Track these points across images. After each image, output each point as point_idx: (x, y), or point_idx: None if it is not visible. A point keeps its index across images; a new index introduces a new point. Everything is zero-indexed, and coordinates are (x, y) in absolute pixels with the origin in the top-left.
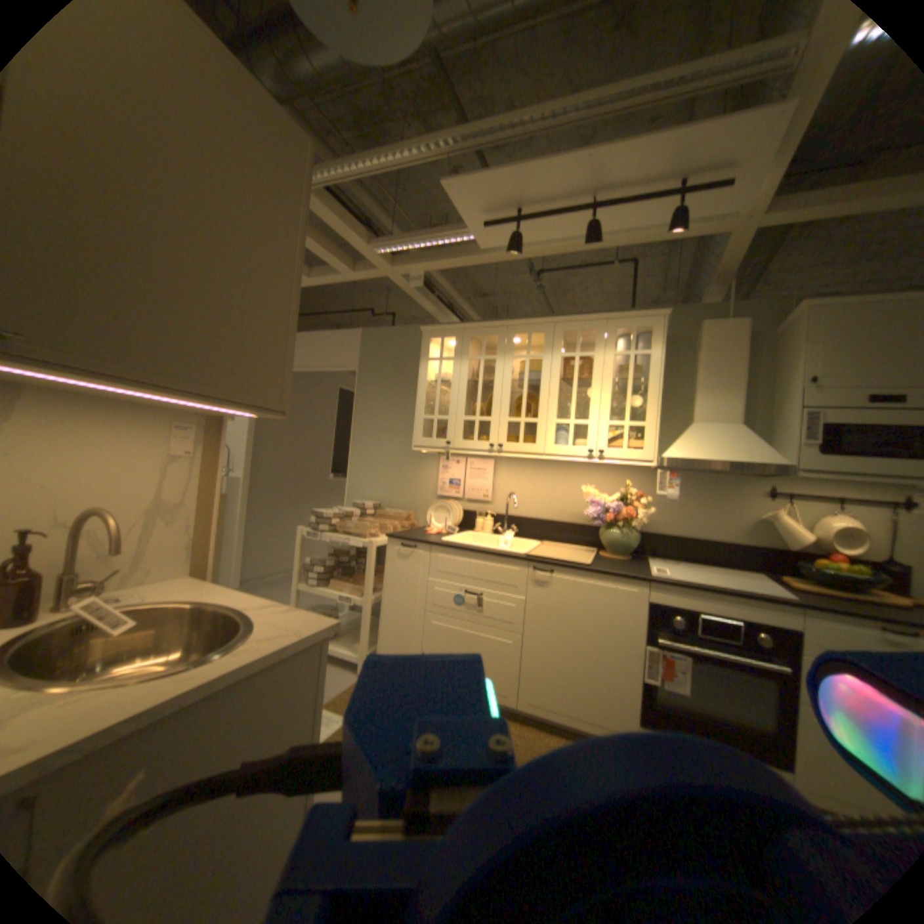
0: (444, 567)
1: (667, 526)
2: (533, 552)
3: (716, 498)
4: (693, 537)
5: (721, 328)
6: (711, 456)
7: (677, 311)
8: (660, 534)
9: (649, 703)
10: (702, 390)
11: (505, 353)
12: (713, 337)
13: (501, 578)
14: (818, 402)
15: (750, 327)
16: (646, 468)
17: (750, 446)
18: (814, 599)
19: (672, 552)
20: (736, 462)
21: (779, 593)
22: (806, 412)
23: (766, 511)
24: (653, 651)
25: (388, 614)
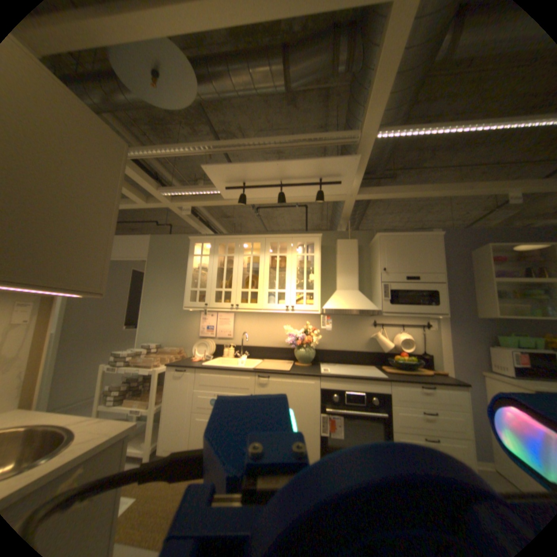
0: (203, 382)
1: (328, 345)
2: (257, 366)
3: (350, 328)
4: (341, 349)
5: (344, 243)
6: (344, 307)
7: (325, 234)
8: (325, 349)
9: (323, 447)
10: (338, 273)
11: (239, 252)
12: (341, 248)
13: (239, 385)
14: (387, 279)
15: (357, 243)
16: (316, 314)
17: (361, 301)
18: (394, 376)
19: (331, 358)
20: (356, 309)
21: (379, 375)
22: (382, 284)
23: (372, 333)
24: (324, 416)
25: (165, 418)
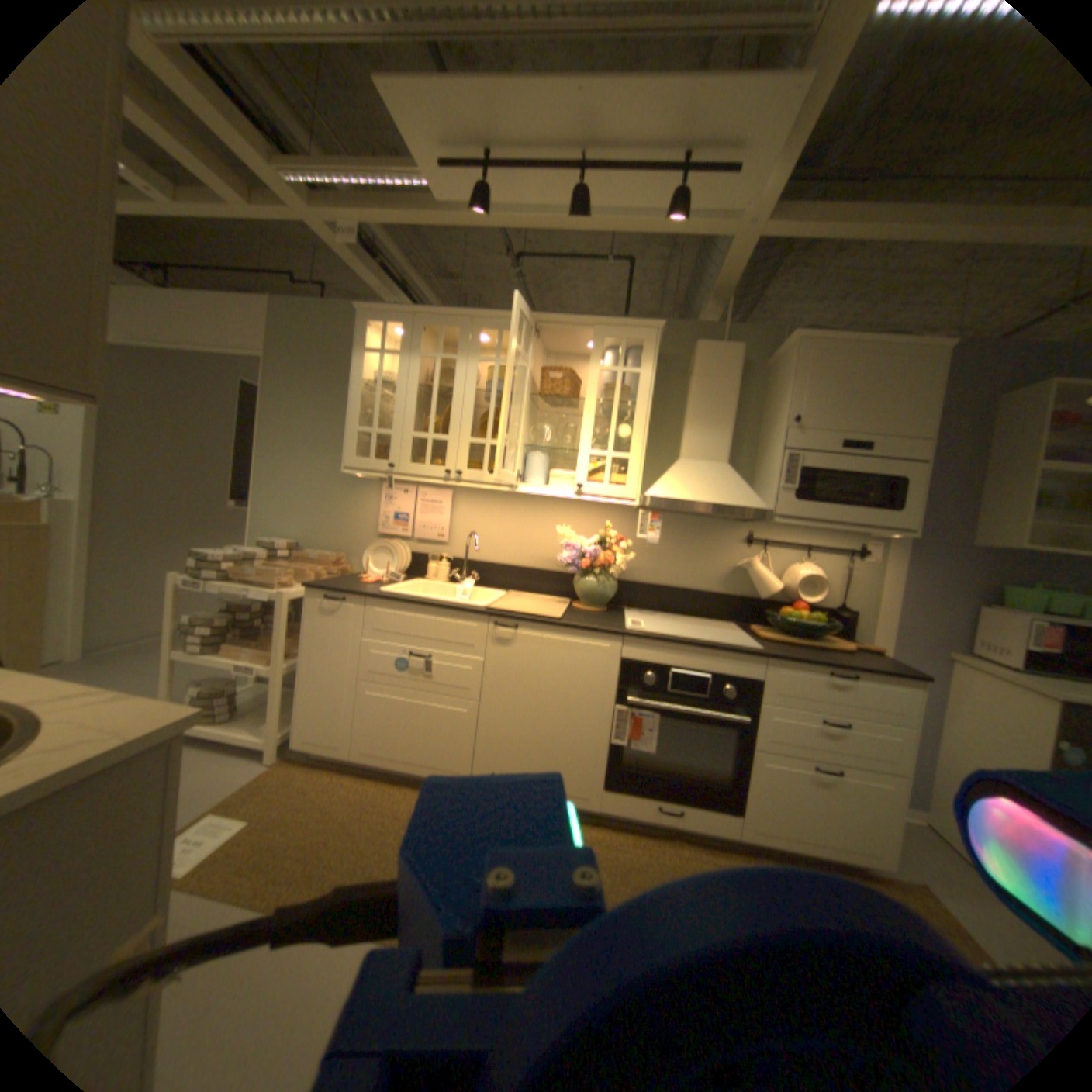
0: (382, 625)
1: (645, 573)
2: (495, 604)
3: (695, 543)
4: (670, 585)
5: (714, 352)
6: (693, 497)
7: (671, 327)
8: (637, 583)
9: (613, 765)
10: (690, 422)
11: (470, 355)
12: (705, 362)
13: (455, 637)
14: (798, 444)
15: (743, 355)
16: (627, 508)
17: (732, 488)
18: (775, 648)
19: (648, 601)
20: (717, 505)
21: (745, 642)
22: (786, 455)
23: (741, 558)
24: (621, 710)
25: (306, 685)
